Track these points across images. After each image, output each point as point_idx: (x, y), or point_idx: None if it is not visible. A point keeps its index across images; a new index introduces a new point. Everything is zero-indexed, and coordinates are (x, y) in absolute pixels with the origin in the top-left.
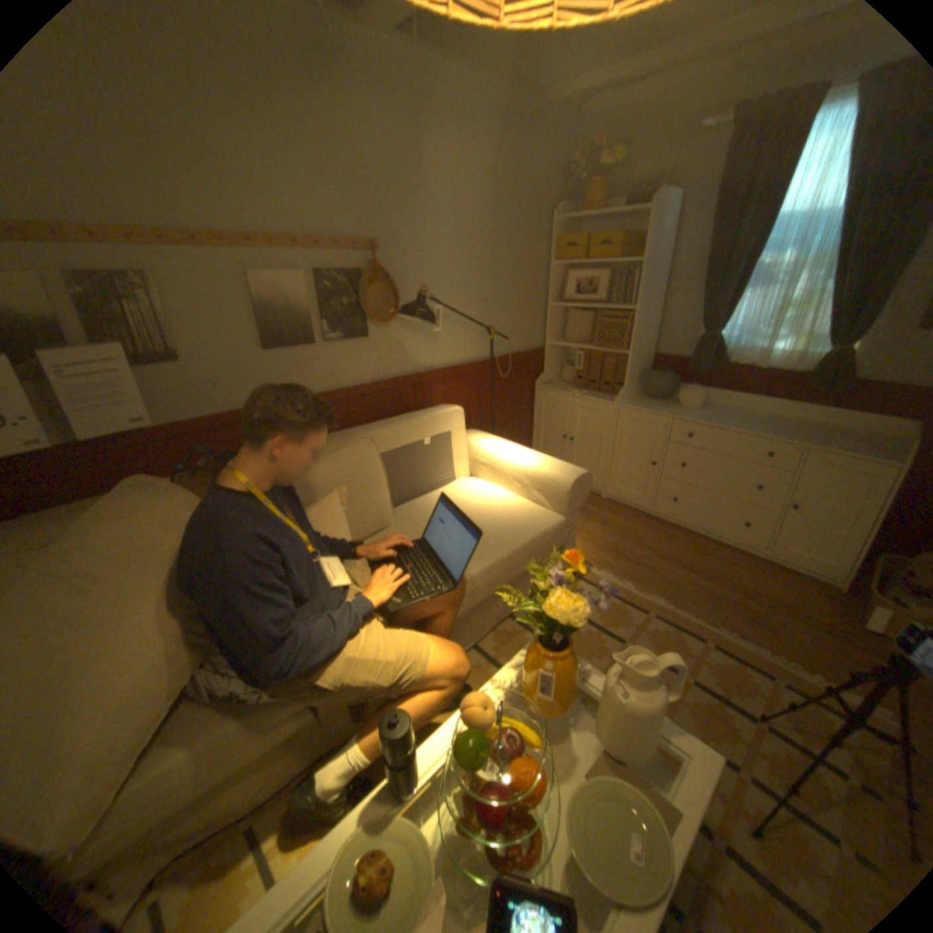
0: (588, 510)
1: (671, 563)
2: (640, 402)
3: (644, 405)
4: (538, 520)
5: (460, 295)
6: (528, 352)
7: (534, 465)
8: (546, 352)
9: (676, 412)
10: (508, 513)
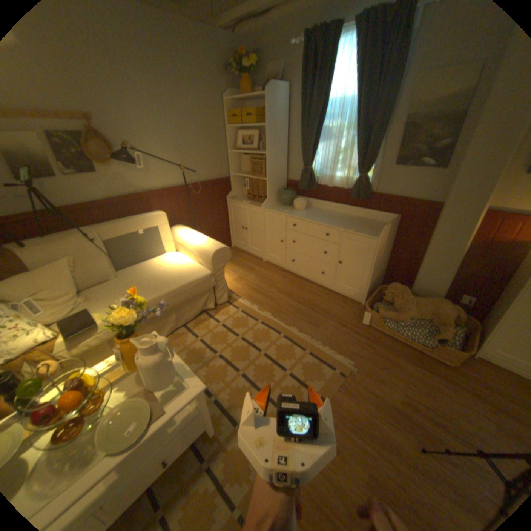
0: (253, 268)
1: (283, 294)
2: (276, 207)
3: (277, 208)
4: (194, 273)
5: (162, 145)
6: (218, 179)
7: (199, 243)
8: (231, 179)
9: (288, 212)
10: (180, 270)
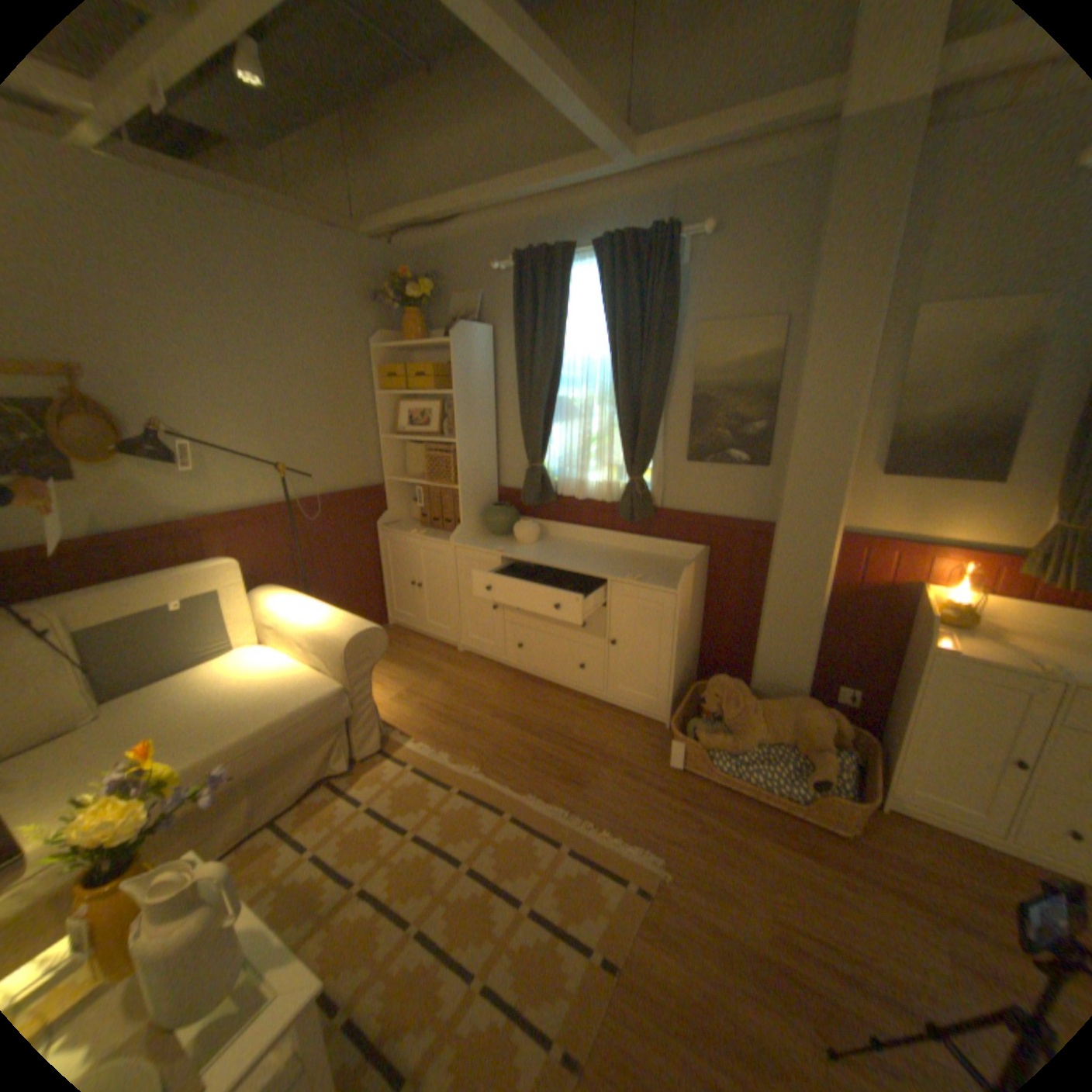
0: (436, 667)
1: (504, 720)
2: (480, 539)
3: (481, 542)
4: (302, 692)
5: (239, 426)
6: (359, 489)
7: (315, 623)
8: (387, 488)
9: (504, 548)
10: (268, 687)
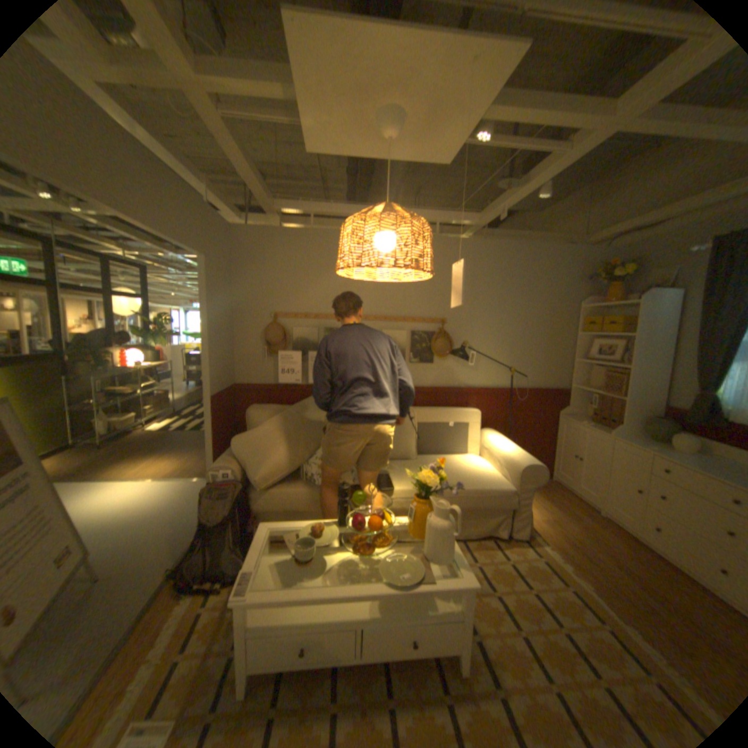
0: (580, 517)
1: (627, 574)
2: (638, 439)
3: (639, 441)
4: (495, 483)
5: (497, 347)
6: (553, 389)
7: (510, 452)
8: (572, 392)
9: (658, 449)
10: (480, 474)
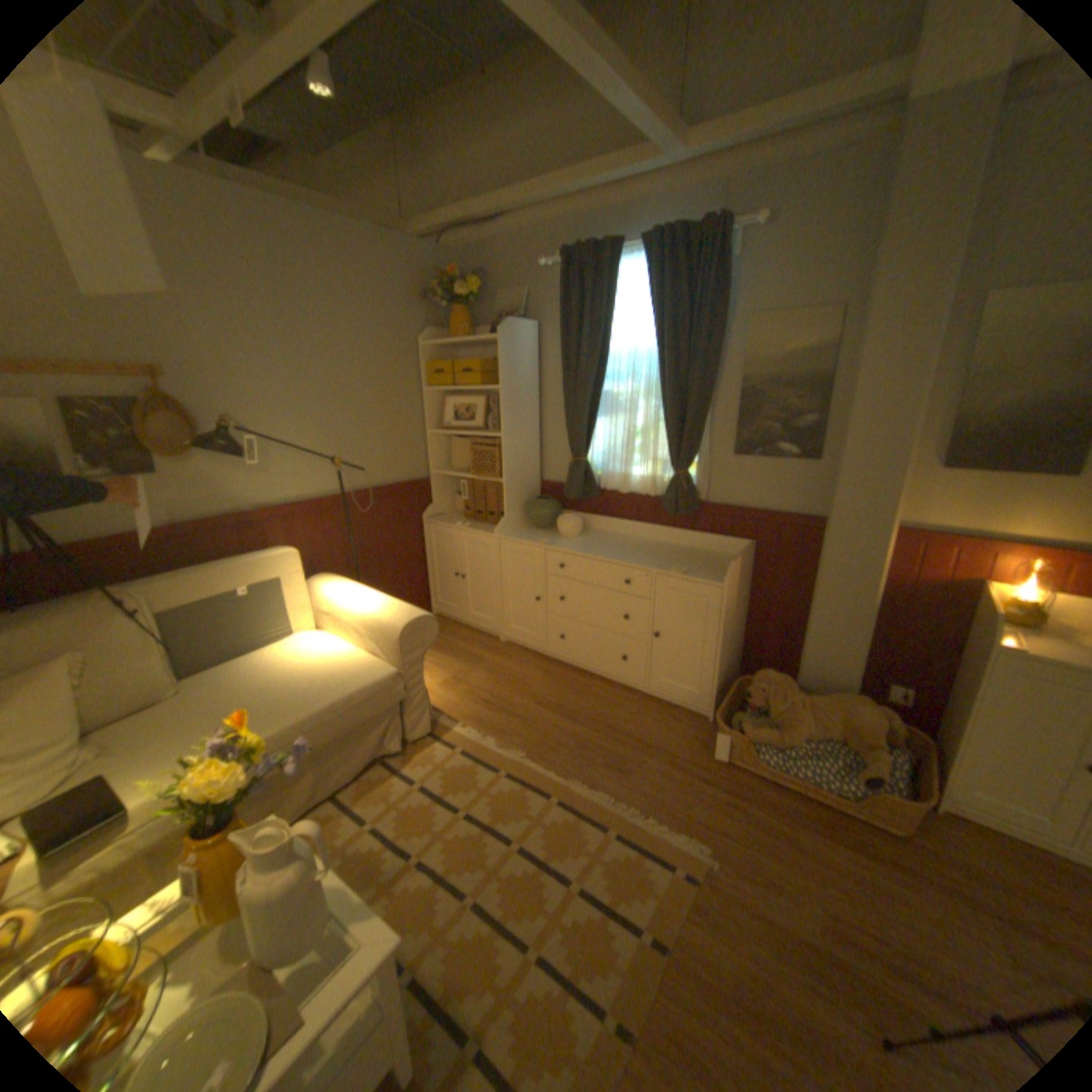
0: (480, 656)
1: (548, 709)
2: (523, 532)
3: (525, 535)
4: (361, 675)
5: (299, 422)
6: (407, 482)
7: (371, 610)
8: (433, 482)
9: (548, 541)
10: (329, 669)
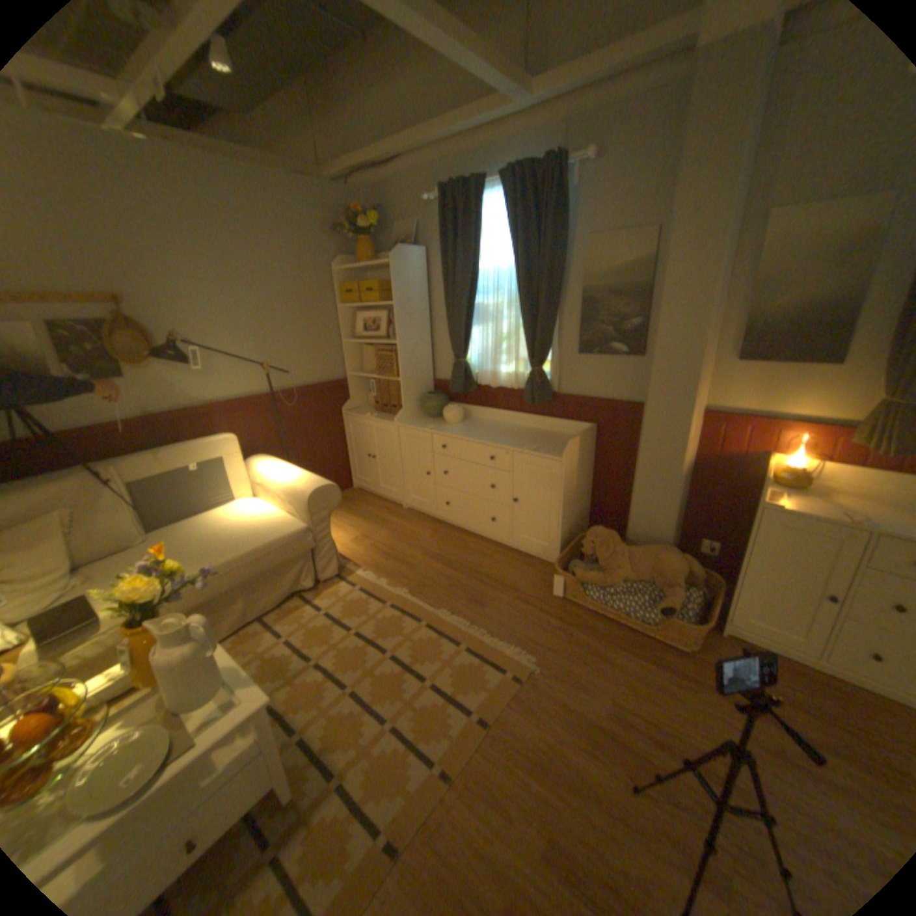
0: (385, 519)
1: (431, 558)
2: (417, 420)
3: (418, 423)
4: (277, 529)
5: (234, 335)
6: (327, 382)
7: (289, 481)
8: (348, 381)
9: (433, 427)
10: (255, 525)
